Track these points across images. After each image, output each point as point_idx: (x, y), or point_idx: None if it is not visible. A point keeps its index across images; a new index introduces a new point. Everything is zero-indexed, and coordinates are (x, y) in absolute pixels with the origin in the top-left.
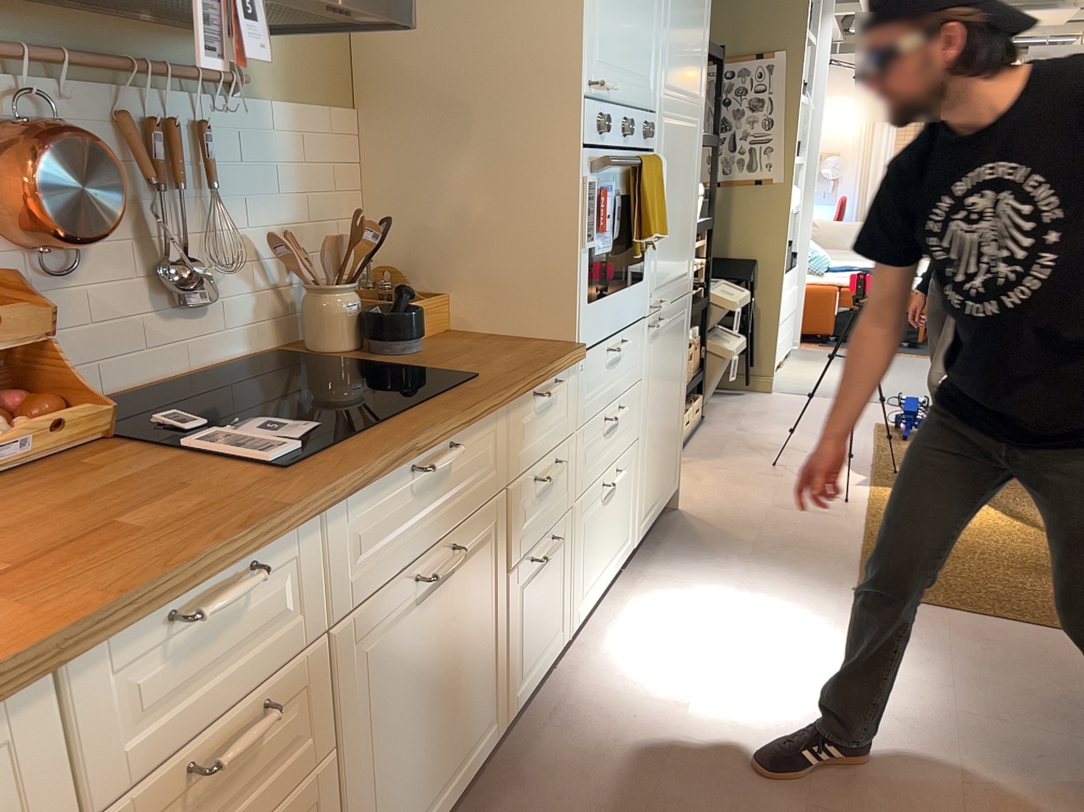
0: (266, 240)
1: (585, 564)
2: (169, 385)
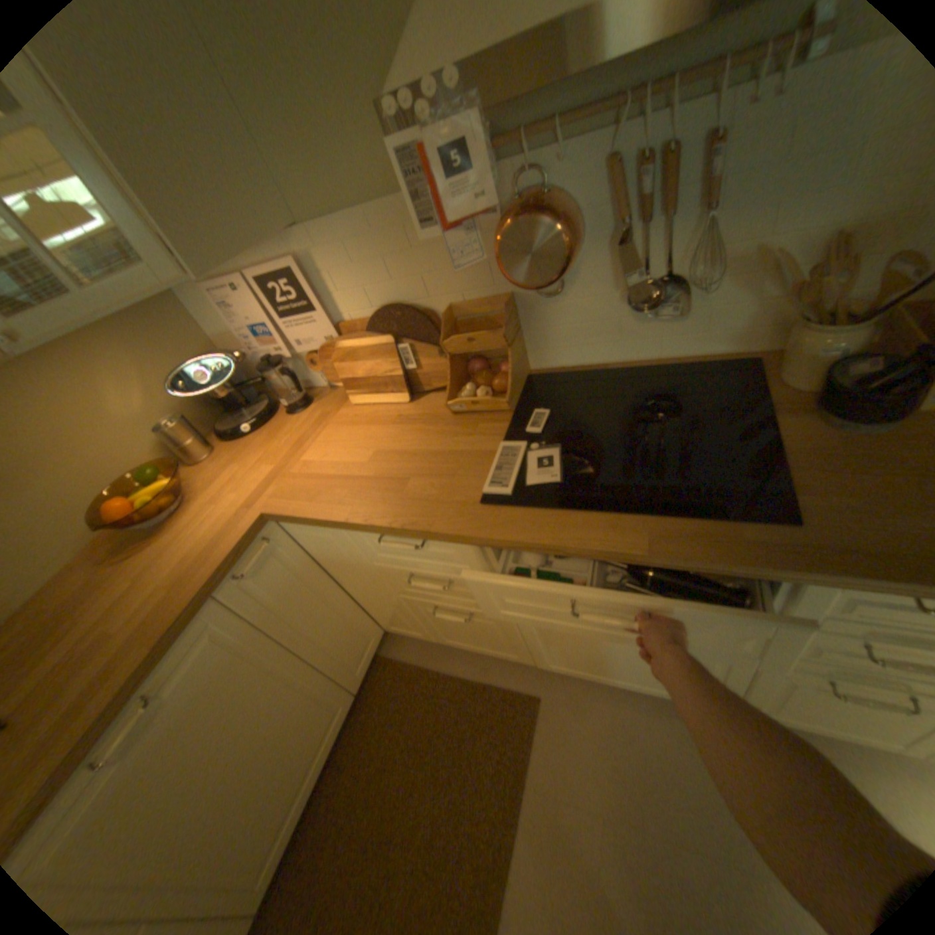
0: (797, 243)
1: None
2: (635, 365)
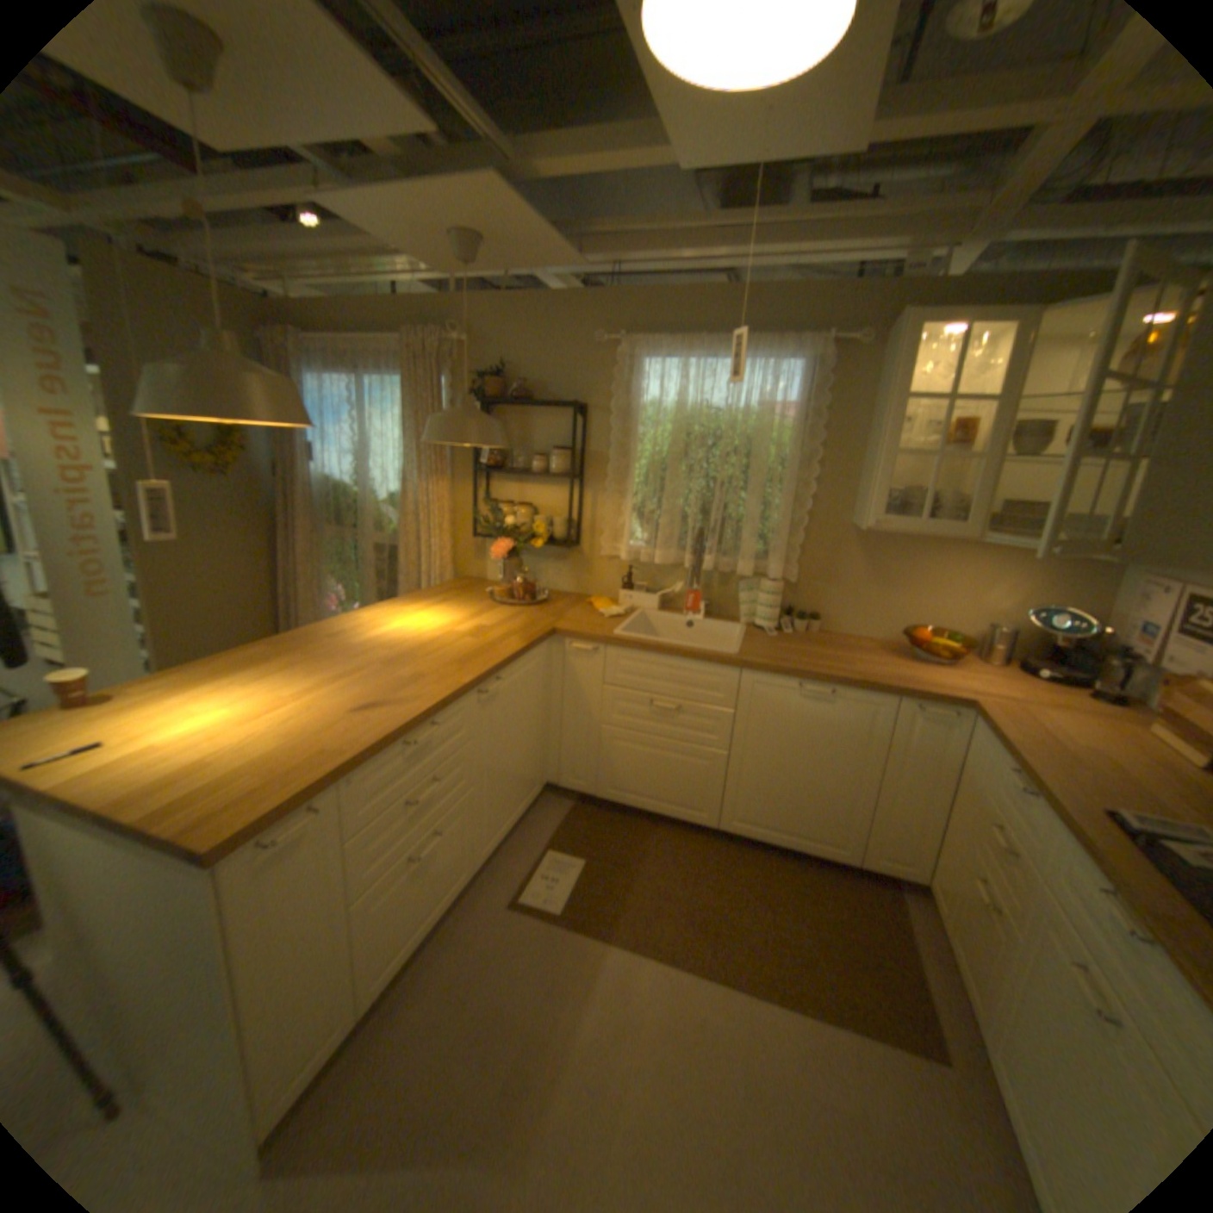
0: None
1: None
2: None
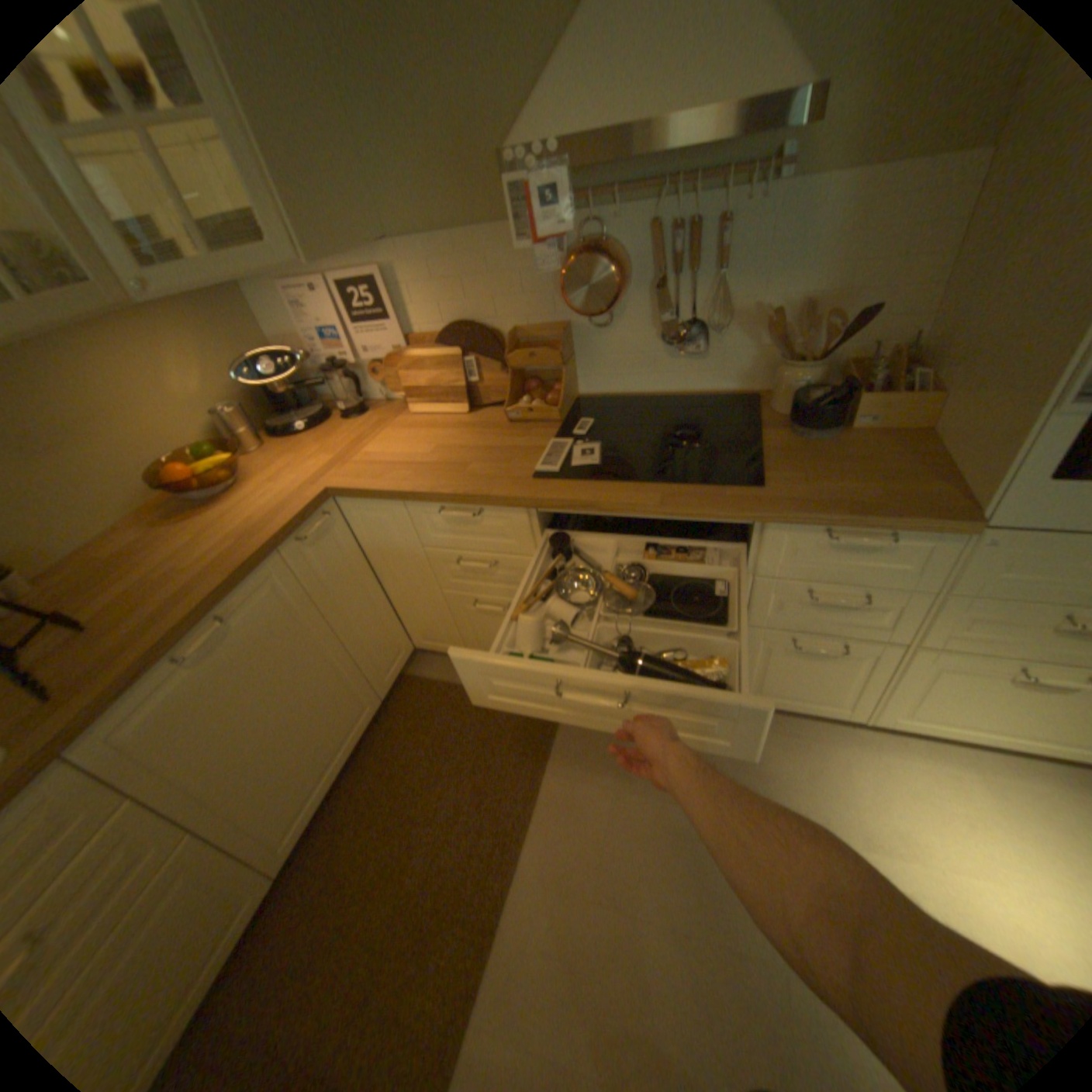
0: (781, 305)
1: (932, 700)
2: (665, 396)
